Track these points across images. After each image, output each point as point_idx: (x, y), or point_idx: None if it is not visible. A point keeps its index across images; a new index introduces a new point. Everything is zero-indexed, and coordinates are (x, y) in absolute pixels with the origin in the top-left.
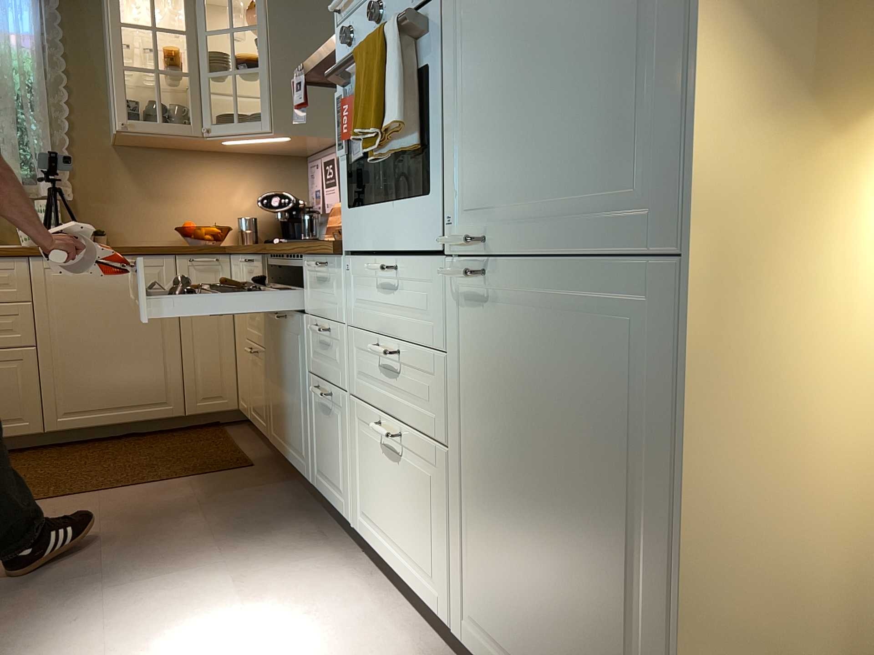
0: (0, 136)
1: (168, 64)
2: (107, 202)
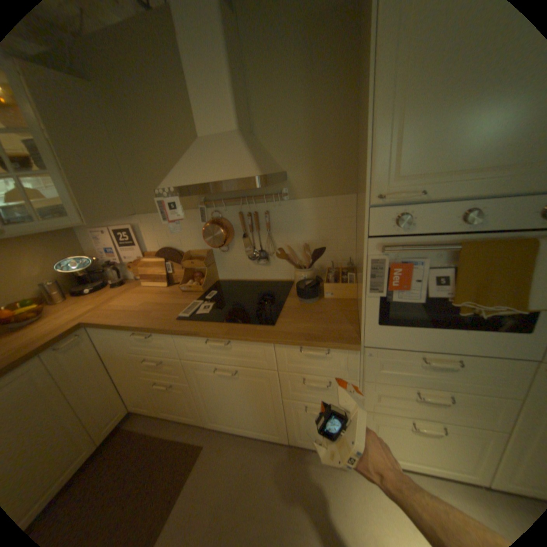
0: None
1: None
2: None
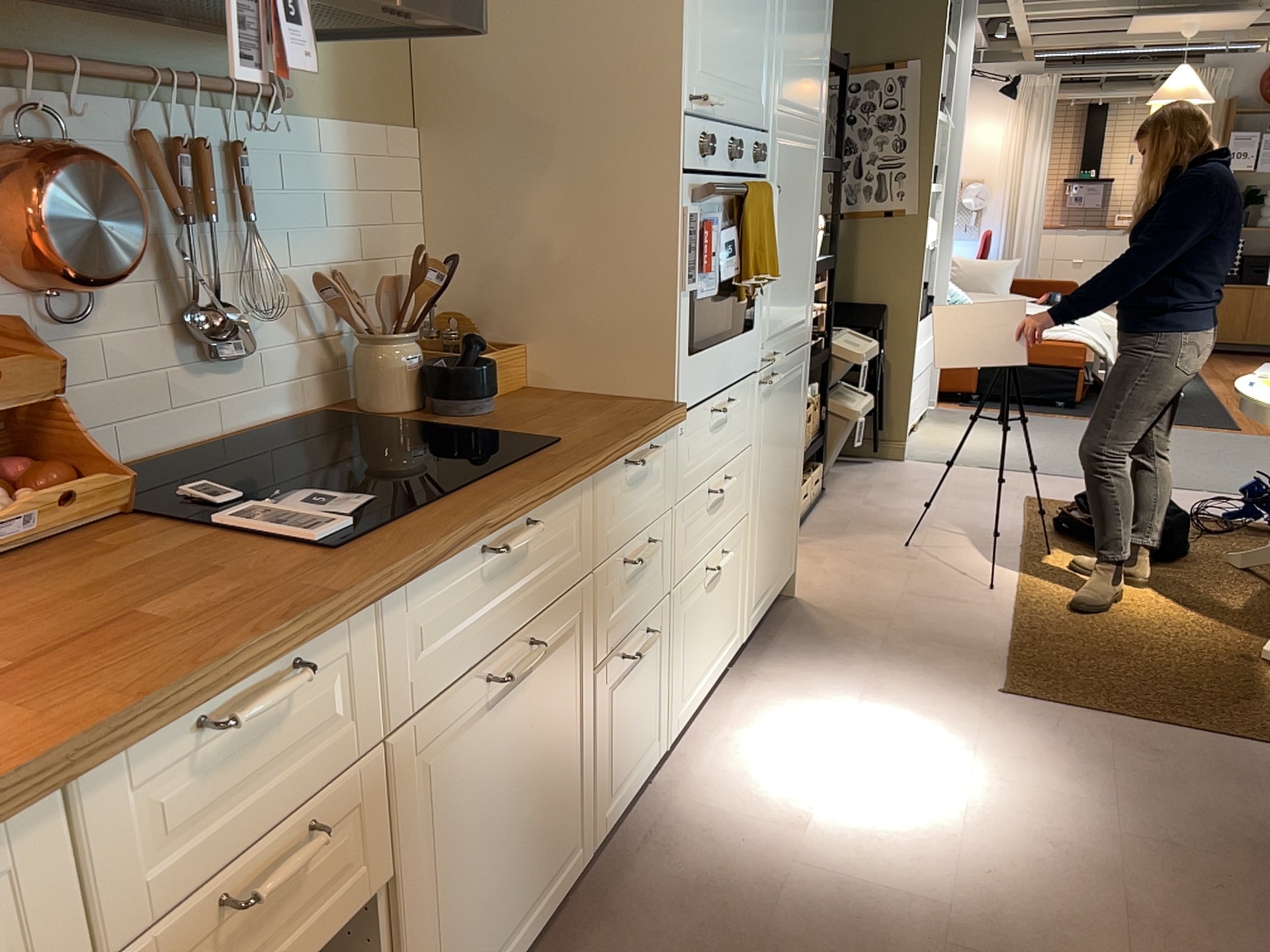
0: None
1: None
2: None
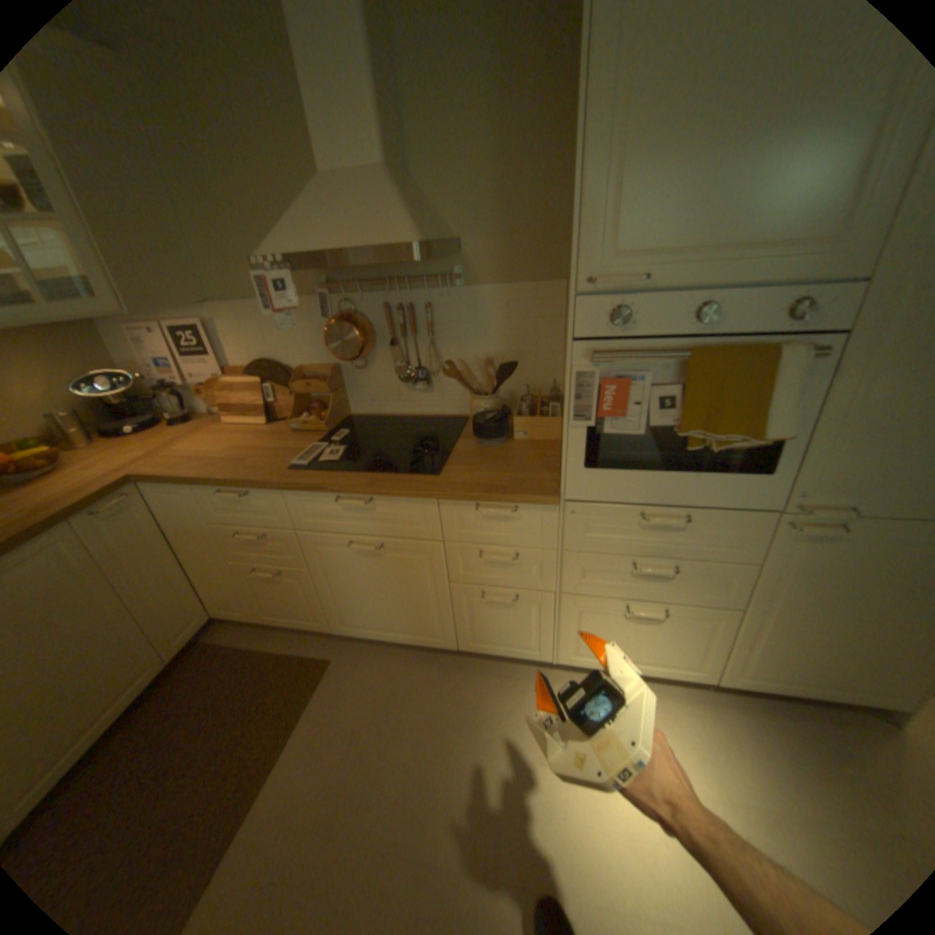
0: None
1: None
2: None
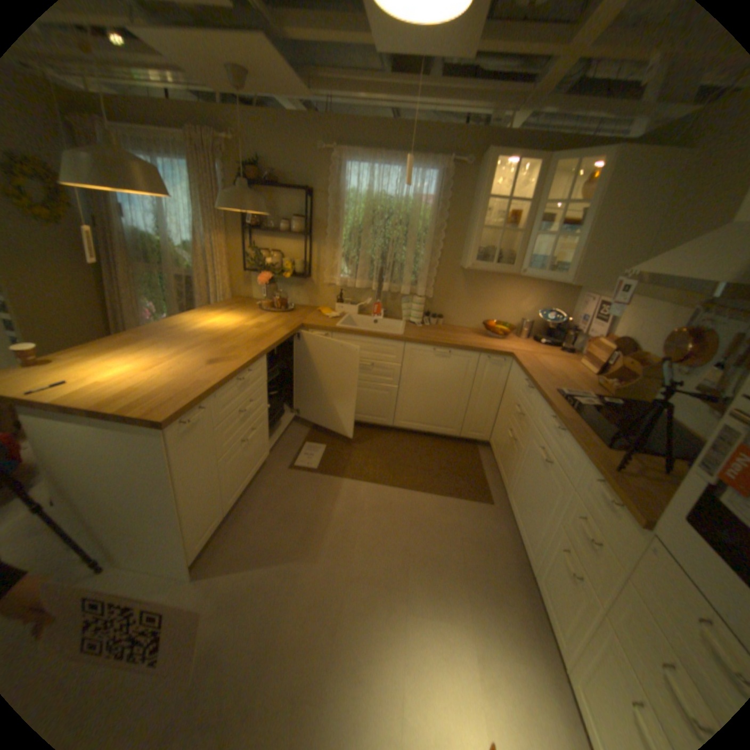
0: (404, 258)
1: (510, 219)
2: (449, 299)
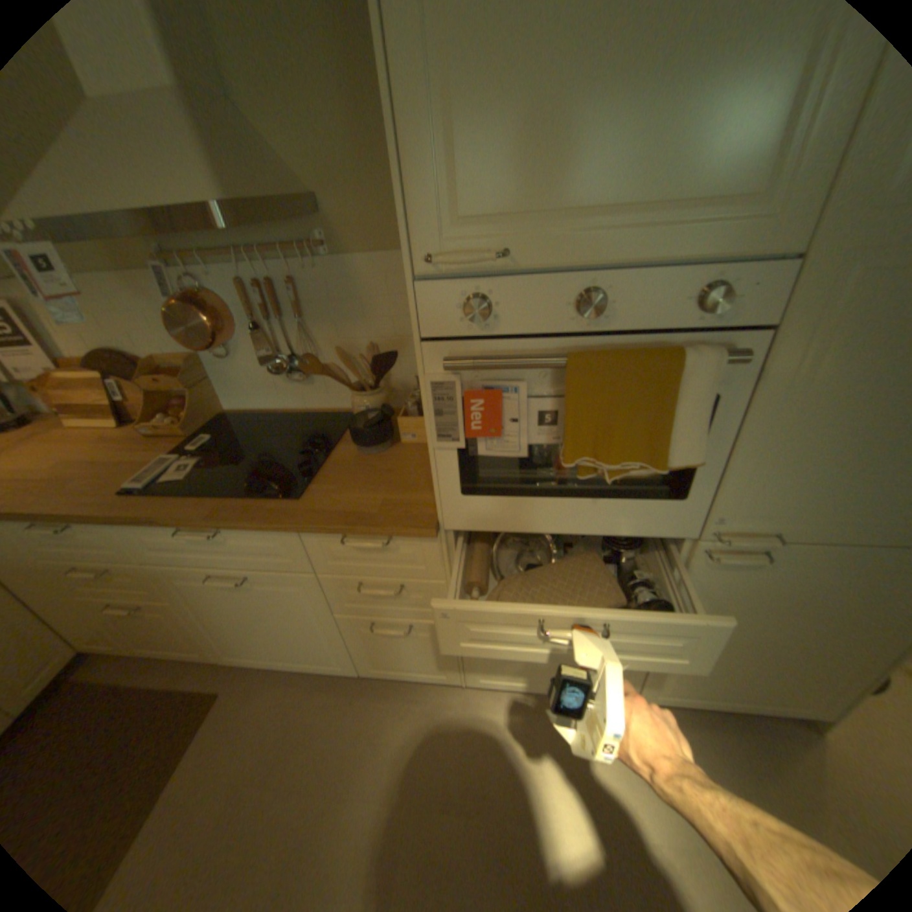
0: None
1: None
2: None
